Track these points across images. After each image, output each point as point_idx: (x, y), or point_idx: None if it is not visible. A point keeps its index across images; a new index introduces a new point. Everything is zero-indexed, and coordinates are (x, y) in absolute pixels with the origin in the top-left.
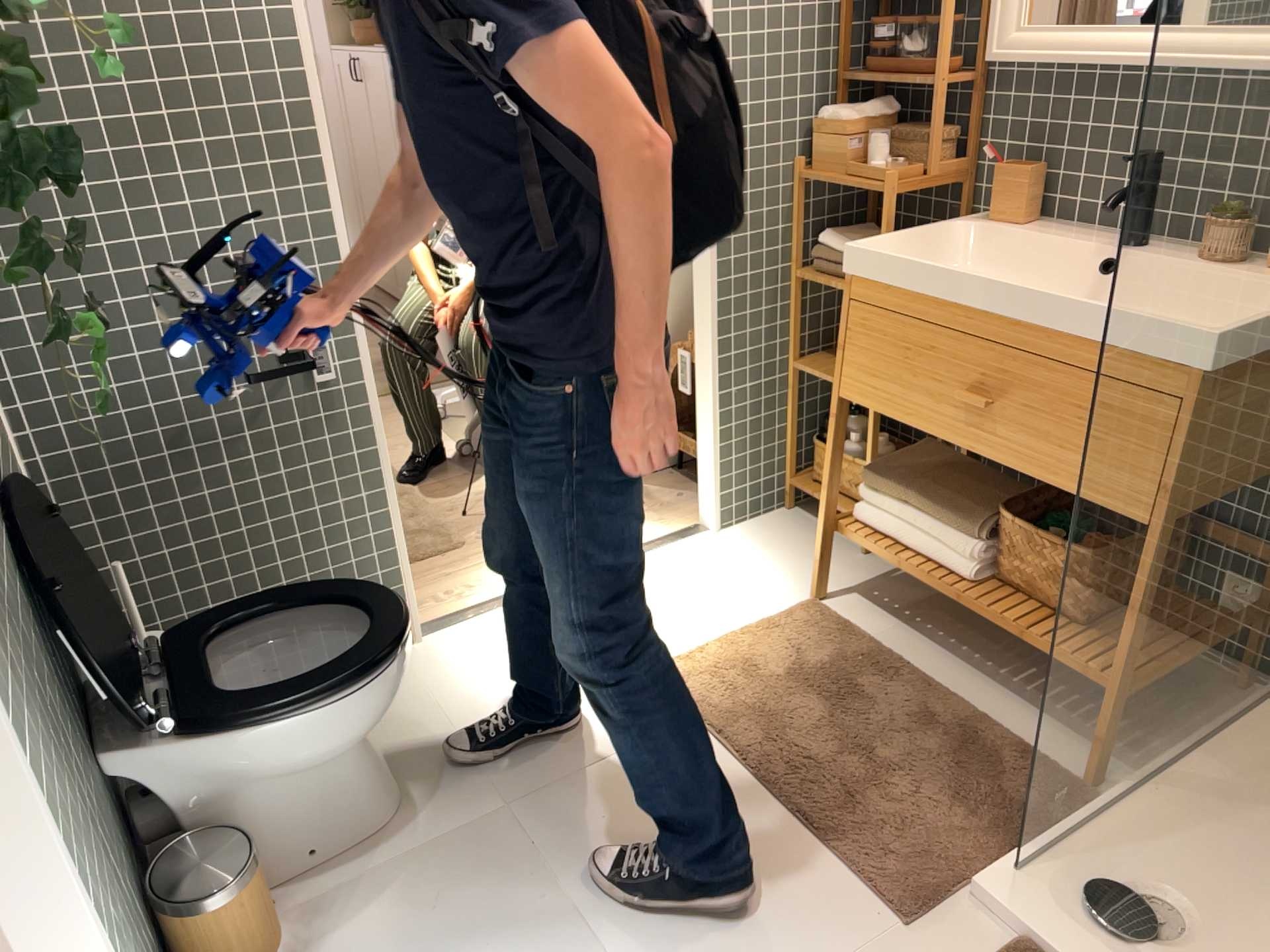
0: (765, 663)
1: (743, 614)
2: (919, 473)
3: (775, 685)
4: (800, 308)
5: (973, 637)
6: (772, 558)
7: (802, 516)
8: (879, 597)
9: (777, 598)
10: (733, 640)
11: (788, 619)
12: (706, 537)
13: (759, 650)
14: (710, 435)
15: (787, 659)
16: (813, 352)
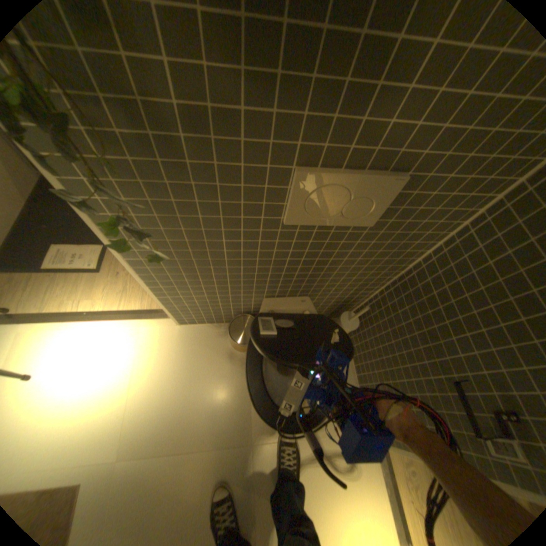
0: None
1: None
2: None
3: None
4: None
5: None
6: None
7: None
8: None
9: None
10: None
11: None
12: None
13: None
14: None
15: None
16: None
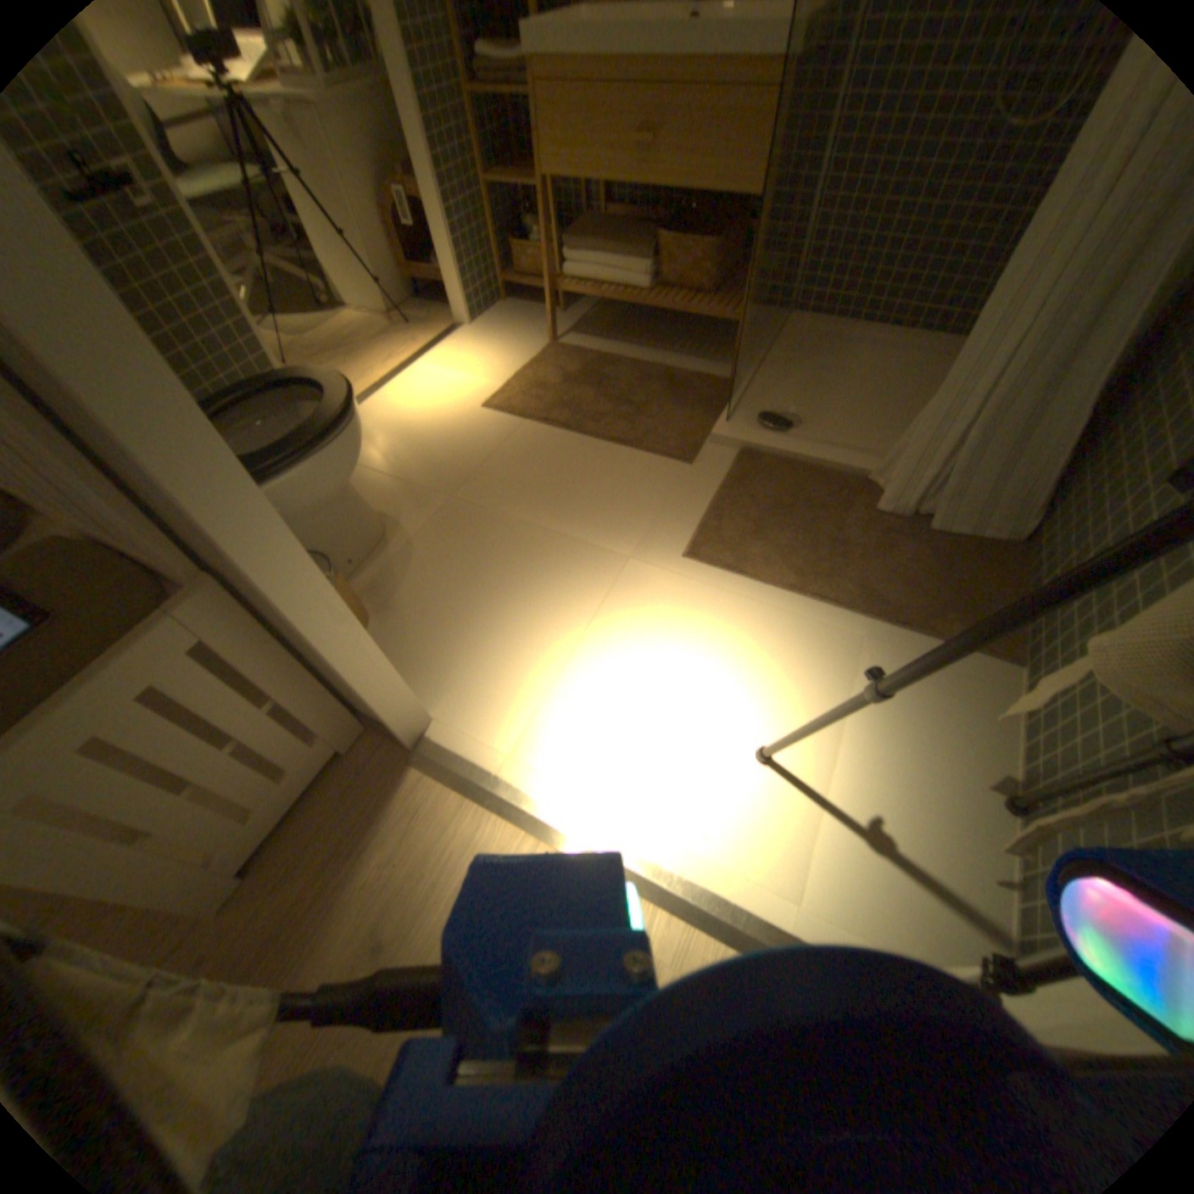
0: (544, 379)
1: (515, 359)
2: (591, 234)
3: (556, 387)
4: (474, 123)
5: (643, 334)
6: (511, 327)
7: (515, 301)
8: (584, 329)
9: (529, 346)
10: (518, 374)
11: (542, 354)
12: (464, 327)
13: (536, 374)
14: (446, 244)
15: (555, 373)
16: (496, 158)
